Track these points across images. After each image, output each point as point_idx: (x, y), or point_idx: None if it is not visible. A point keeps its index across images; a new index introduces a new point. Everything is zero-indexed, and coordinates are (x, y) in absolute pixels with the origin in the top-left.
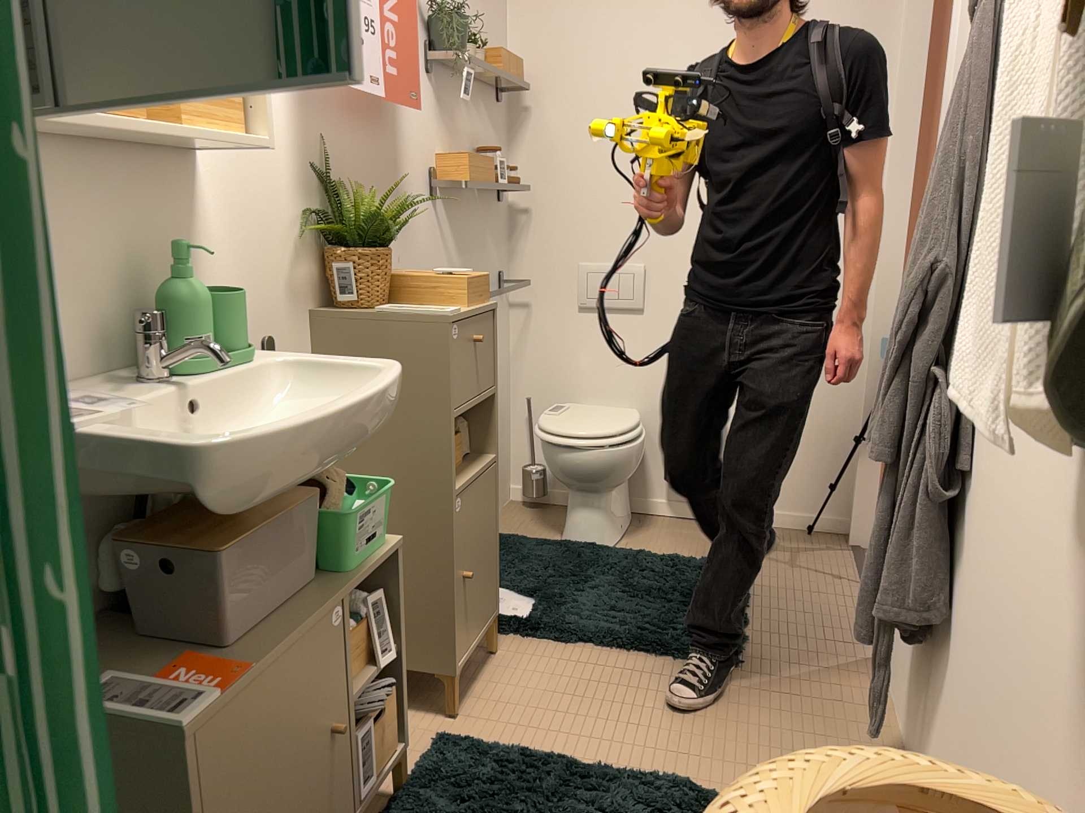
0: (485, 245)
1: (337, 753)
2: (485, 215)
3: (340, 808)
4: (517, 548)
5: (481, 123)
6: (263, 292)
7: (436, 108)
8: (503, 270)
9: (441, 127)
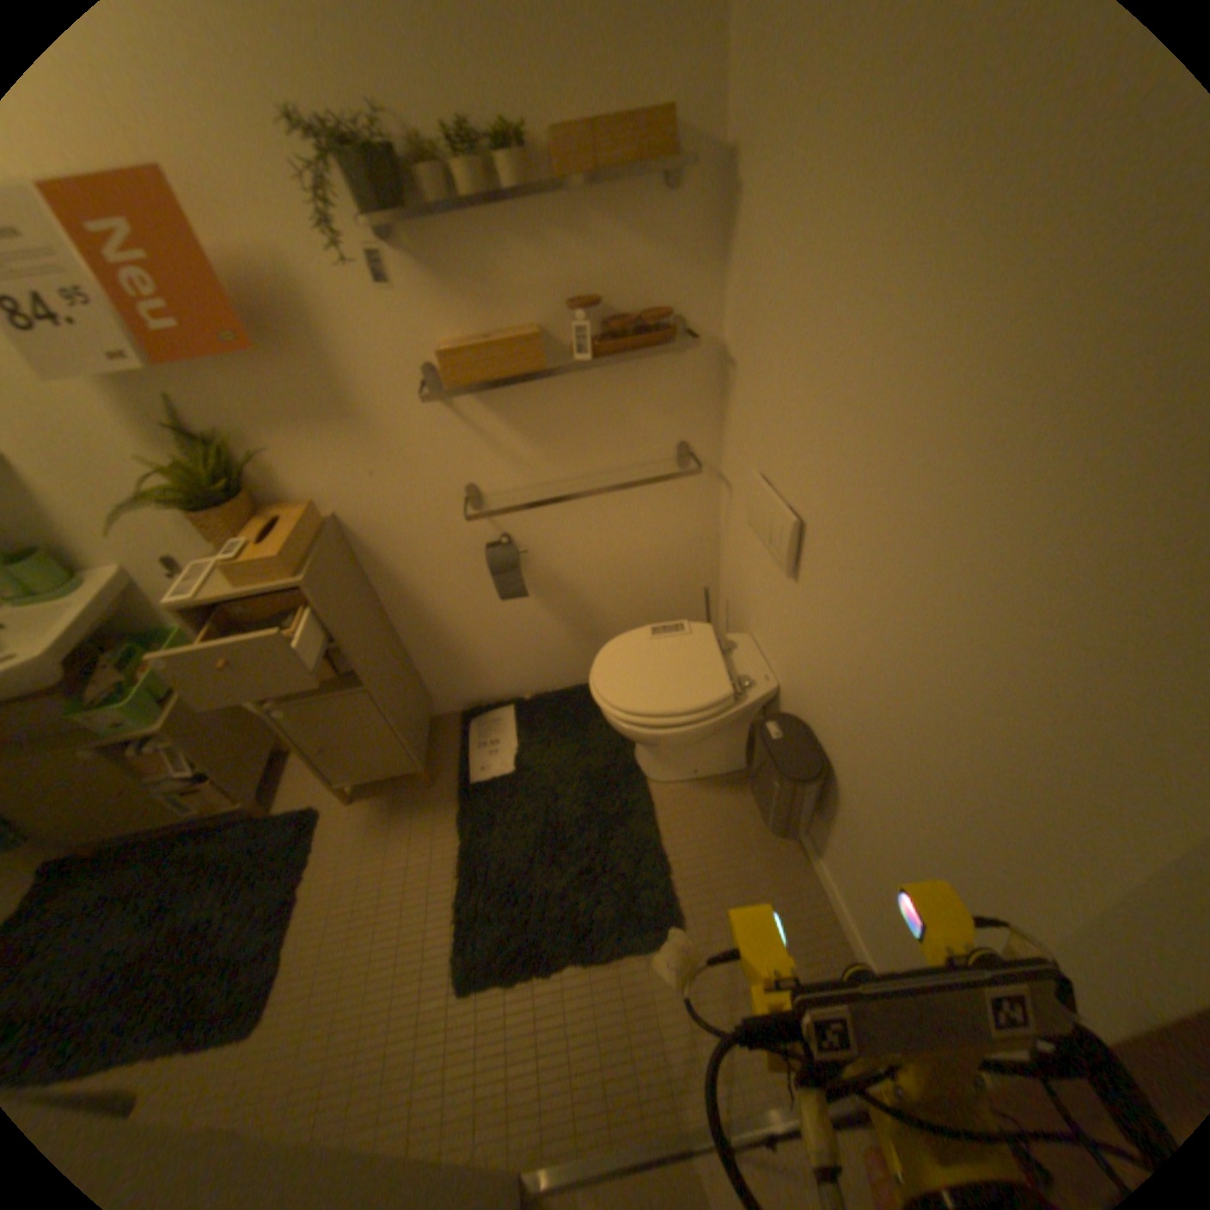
0: (621, 419)
1: (125, 801)
2: (617, 381)
3: (148, 817)
4: (590, 715)
5: (591, 246)
6: (138, 531)
7: (420, 276)
8: (693, 439)
9: (439, 300)
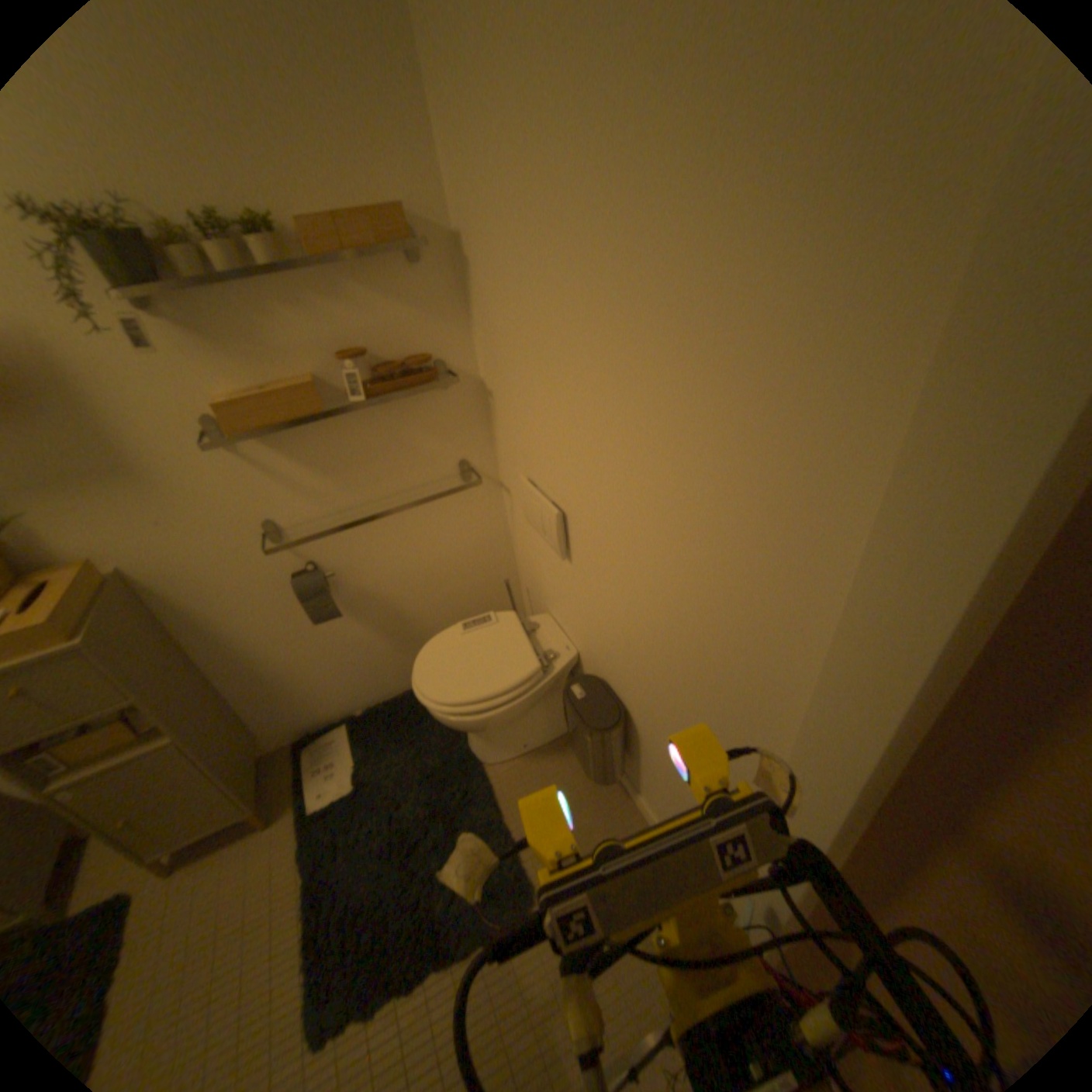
0: (404, 447)
1: None
2: (395, 417)
3: None
4: (422, 717)
5: (351, 310)
6: None
7: (187, 341)
8: (471, 457)
9: (211, 360)
